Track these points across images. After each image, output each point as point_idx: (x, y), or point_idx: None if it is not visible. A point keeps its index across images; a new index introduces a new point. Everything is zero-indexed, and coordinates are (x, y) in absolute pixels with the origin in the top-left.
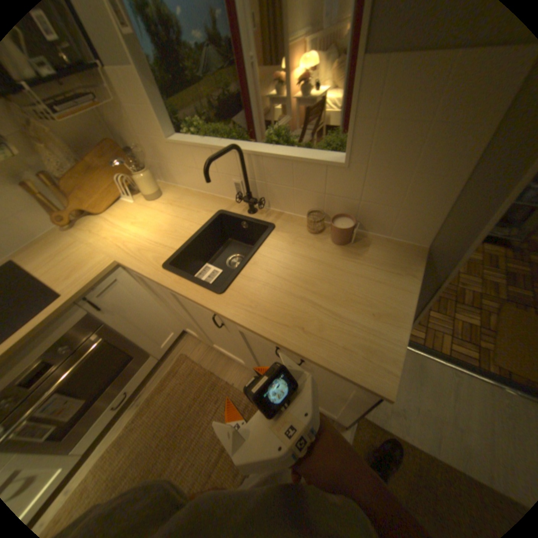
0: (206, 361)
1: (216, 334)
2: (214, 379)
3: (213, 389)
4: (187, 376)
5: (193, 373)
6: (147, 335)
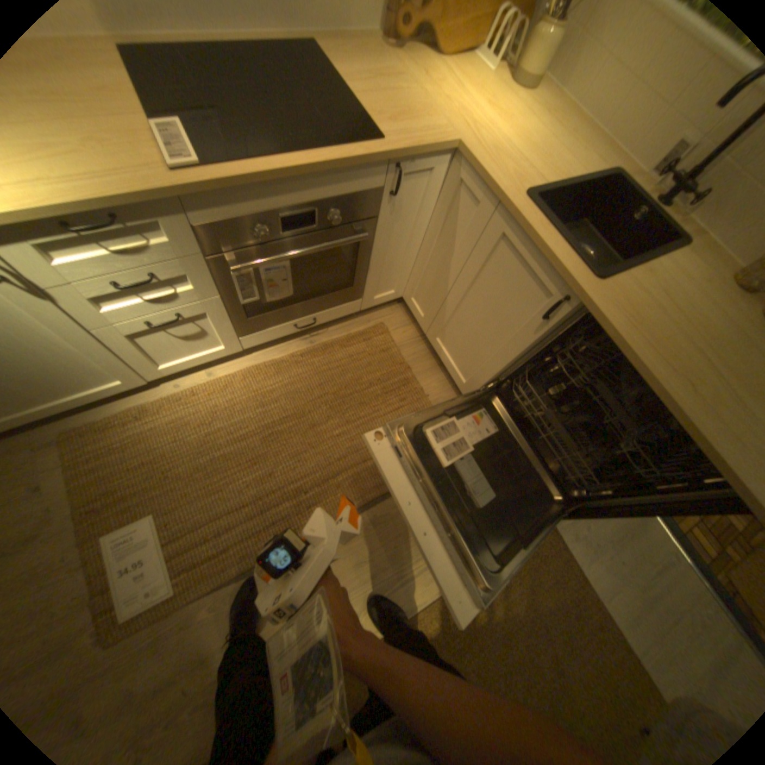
0: (408, 352)
1: (483, 327)
2: (410, 377)
3: (405, 386)
4: (381, 352)
5: (389, 353)
6: (381, 273)
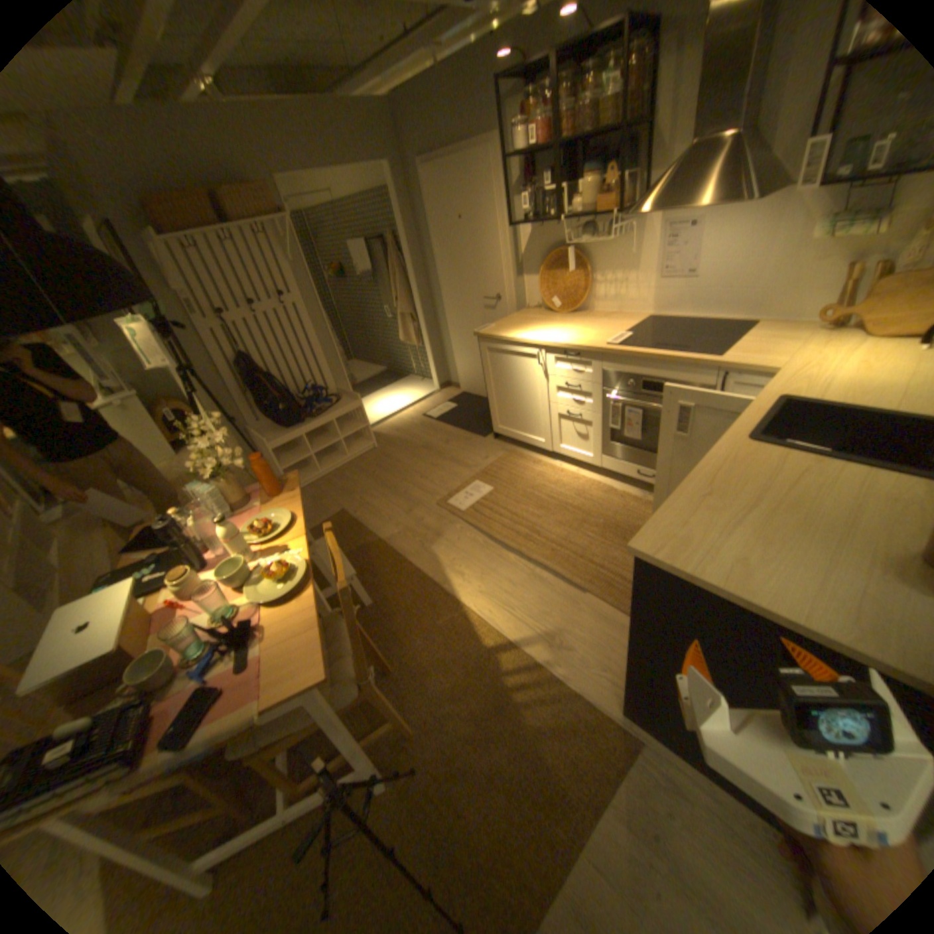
0: None
1: None
2: None
3: None
4: None
5: None
6: None
